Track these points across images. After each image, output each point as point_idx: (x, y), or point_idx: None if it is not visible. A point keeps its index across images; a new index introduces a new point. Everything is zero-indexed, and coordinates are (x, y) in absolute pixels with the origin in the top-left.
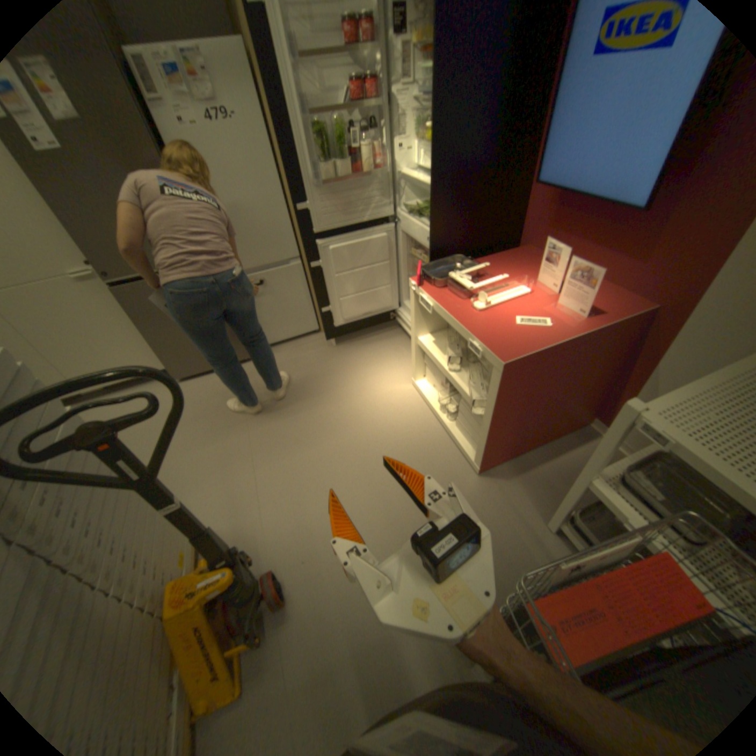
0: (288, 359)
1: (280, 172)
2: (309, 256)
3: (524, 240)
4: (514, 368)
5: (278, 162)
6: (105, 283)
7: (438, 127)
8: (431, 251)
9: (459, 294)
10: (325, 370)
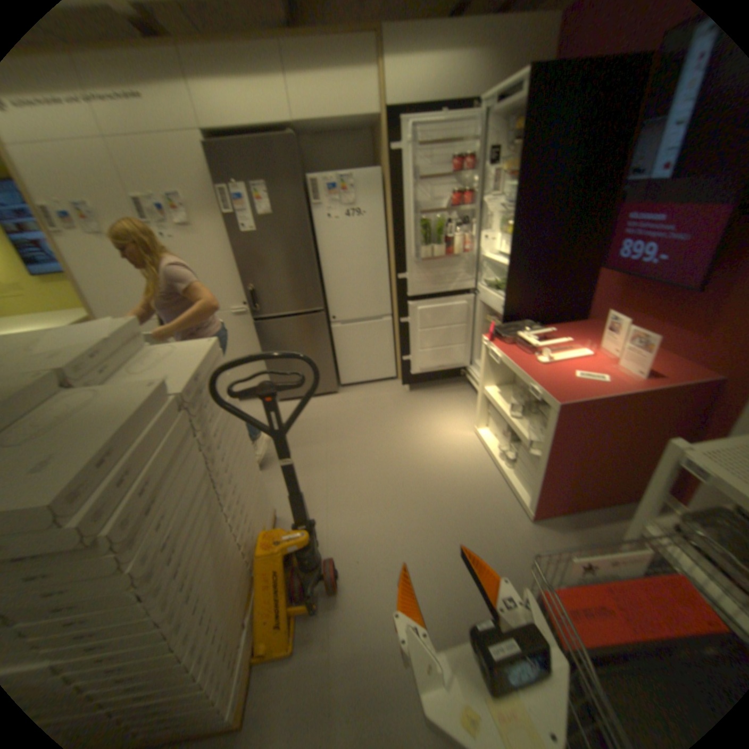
0: (366, 396)
1: (388, 251)
2: (399, 314)
3: (592, 315)
4: (570, 413)
5: (388, 244)
6: (249, 318)
7: (518, 224)
8: (503, 316)
9: (525, 350)
10: (396, 409)
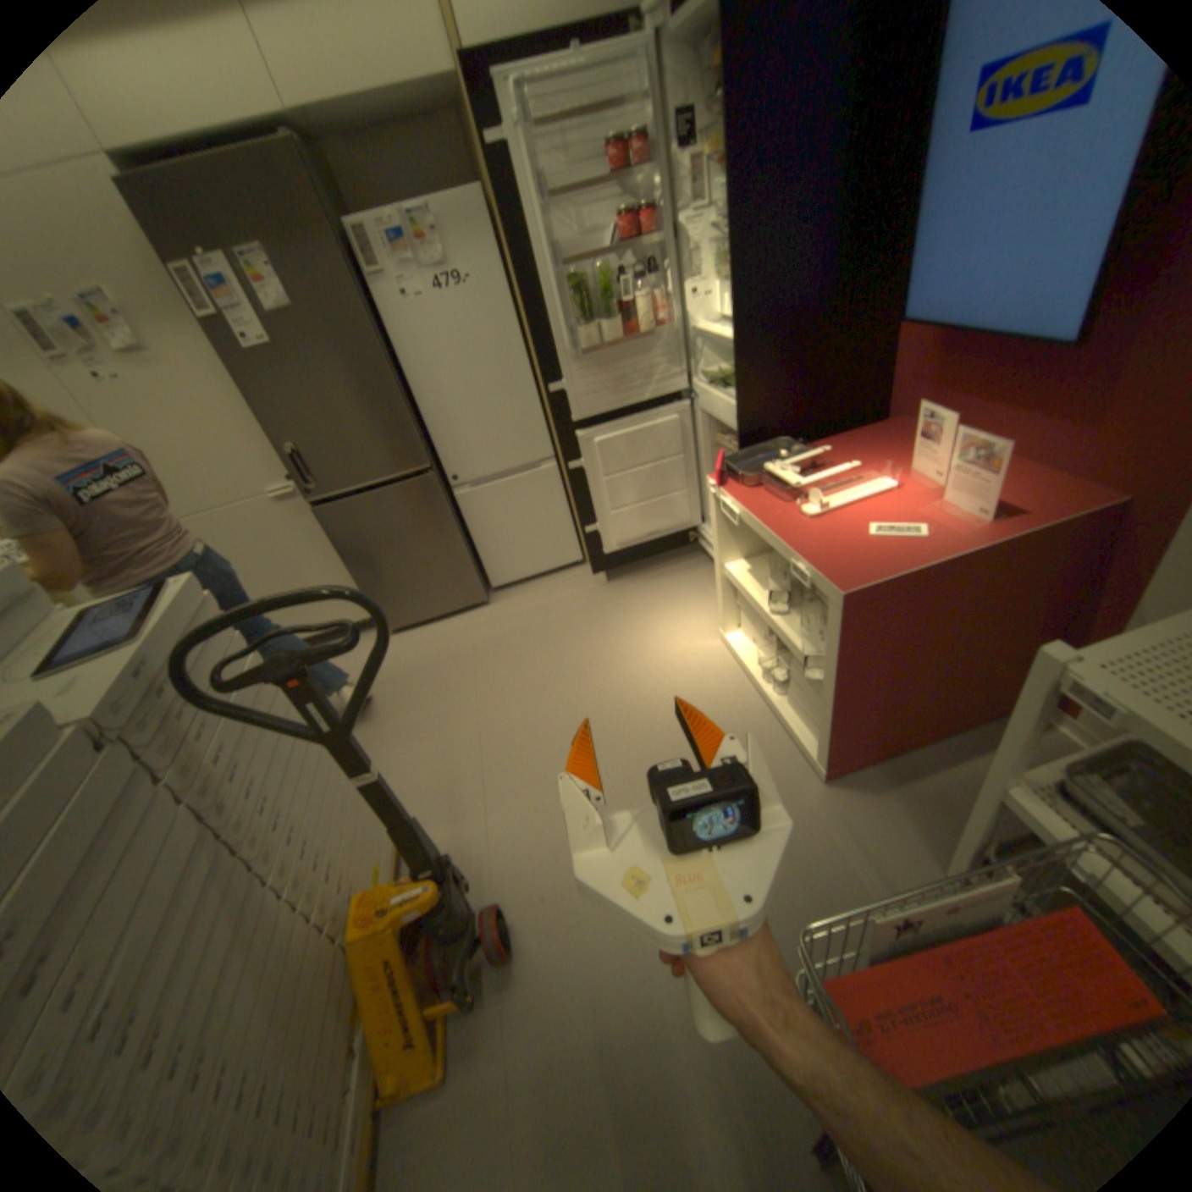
0: (537, 602)
1: (528, 344)
2: (567, 455)
3: (894, 409)
4: (866, 604)
5: (525, 332)
6: (307, 503)
7: (741, 260)
8: (741, 435)
9: (781, 495)
10: (589, 619)
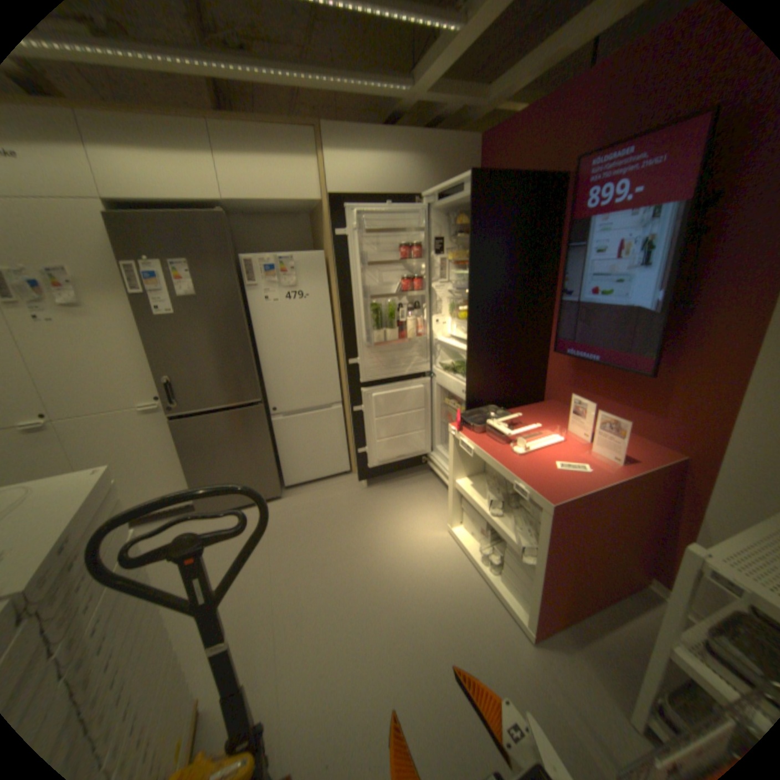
0: (317, 498)
1: (336, 335)
2: (351, 401)
3: (547, 396)
4: (561, 513)
5: (336, 328)
6: (164, 416)
7: (472, 311)
8: (465, 401)
9: (497, 440)
10: (356, 513)
